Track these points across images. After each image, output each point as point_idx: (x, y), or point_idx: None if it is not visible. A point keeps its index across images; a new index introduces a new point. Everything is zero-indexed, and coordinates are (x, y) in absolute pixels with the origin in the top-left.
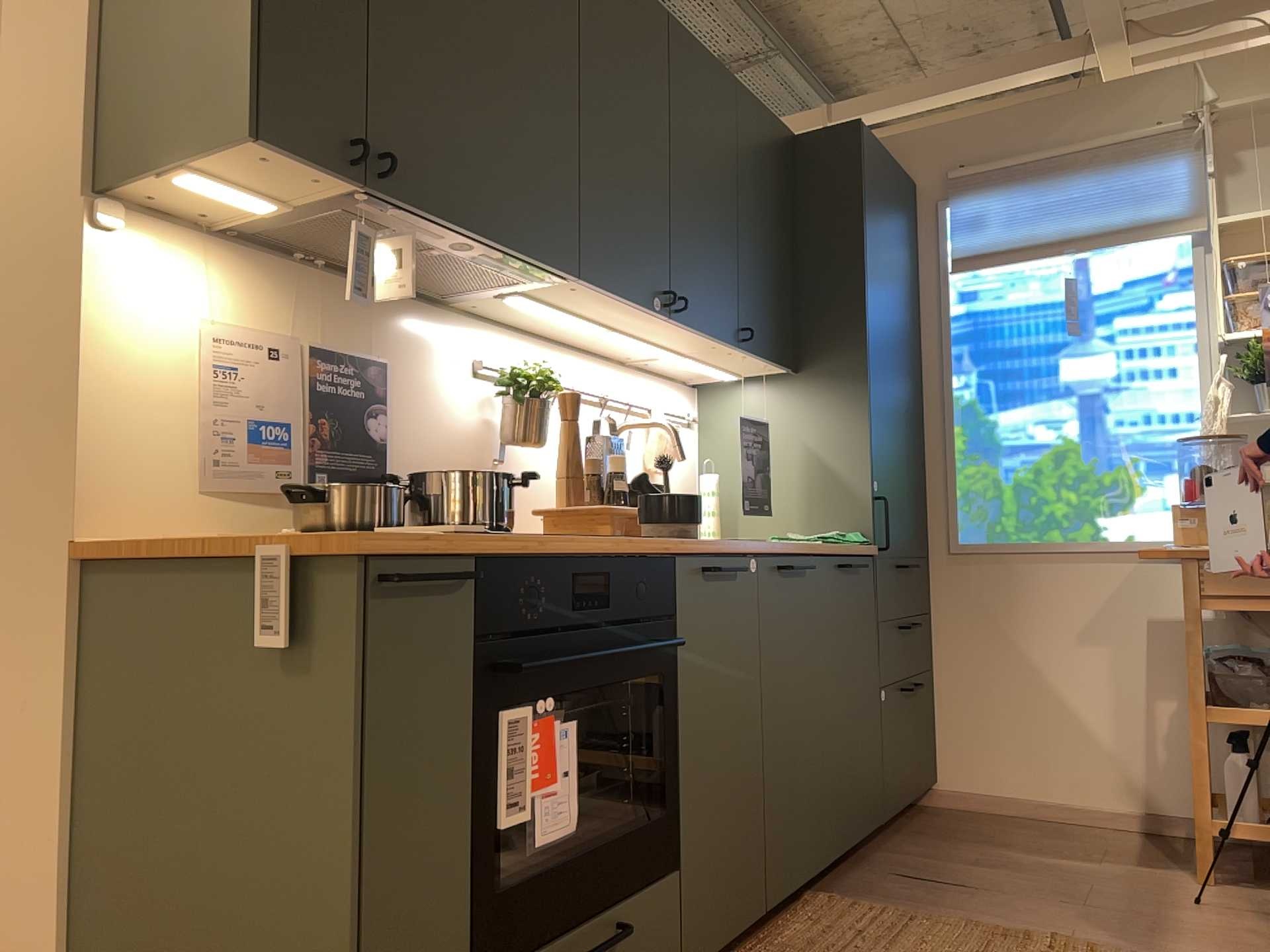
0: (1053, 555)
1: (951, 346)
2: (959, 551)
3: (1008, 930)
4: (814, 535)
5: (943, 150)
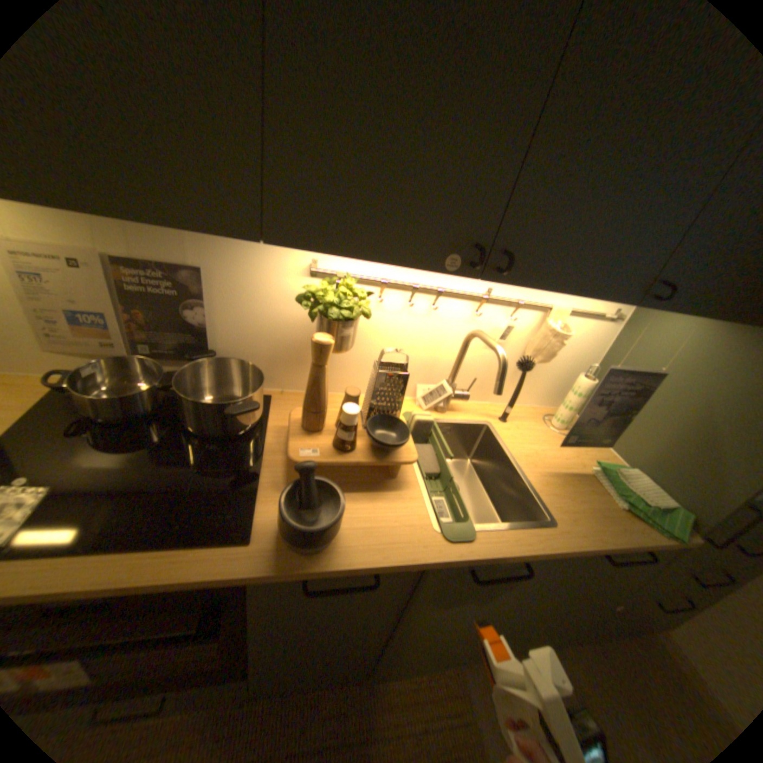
0: None
1: None
2: None
3: None
4: (652, 477)
5: None
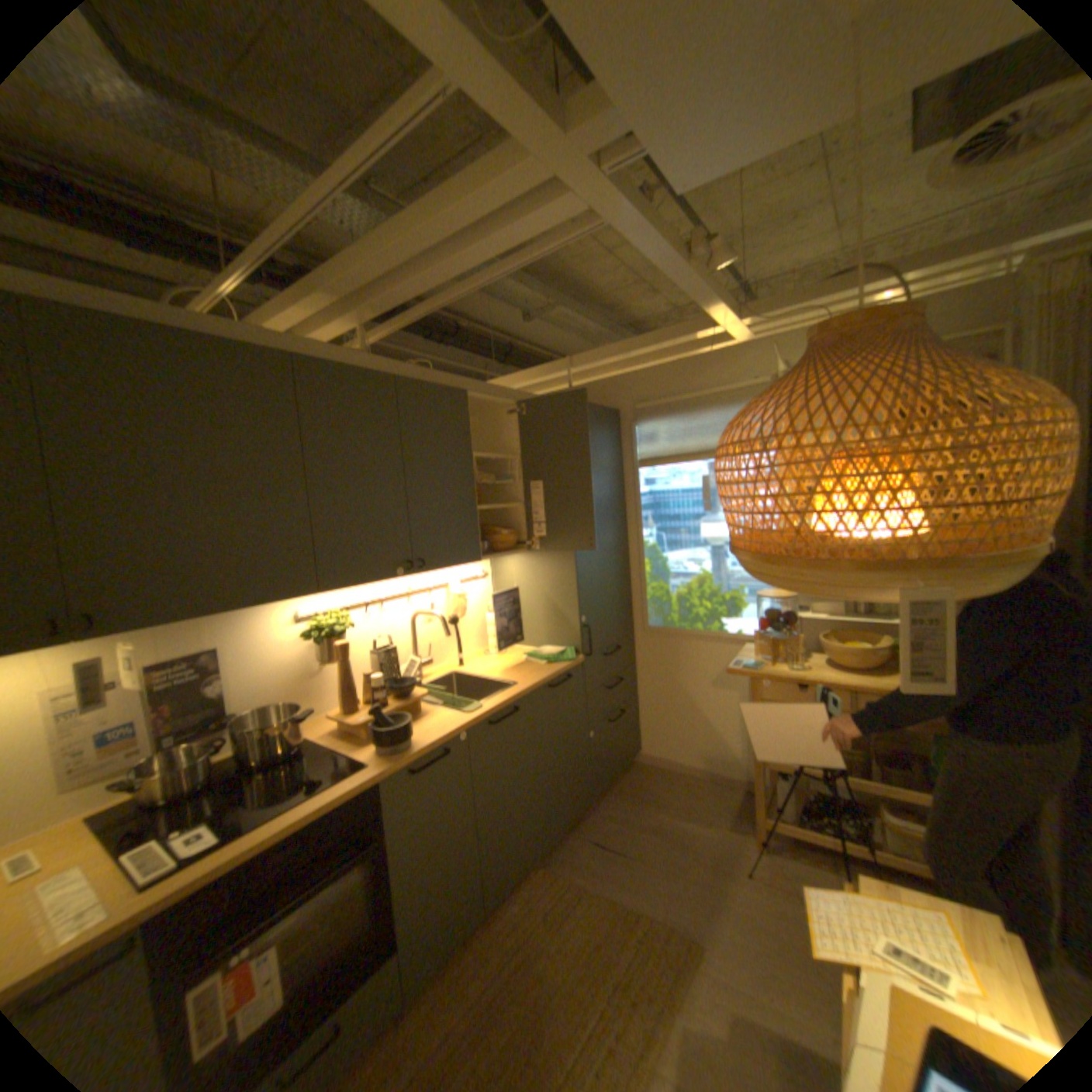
0: (698, 637)
1: (641, 512)
2: (648, 631)
3: (628, 915)
4: (550, 646)
5: (634, 388)
